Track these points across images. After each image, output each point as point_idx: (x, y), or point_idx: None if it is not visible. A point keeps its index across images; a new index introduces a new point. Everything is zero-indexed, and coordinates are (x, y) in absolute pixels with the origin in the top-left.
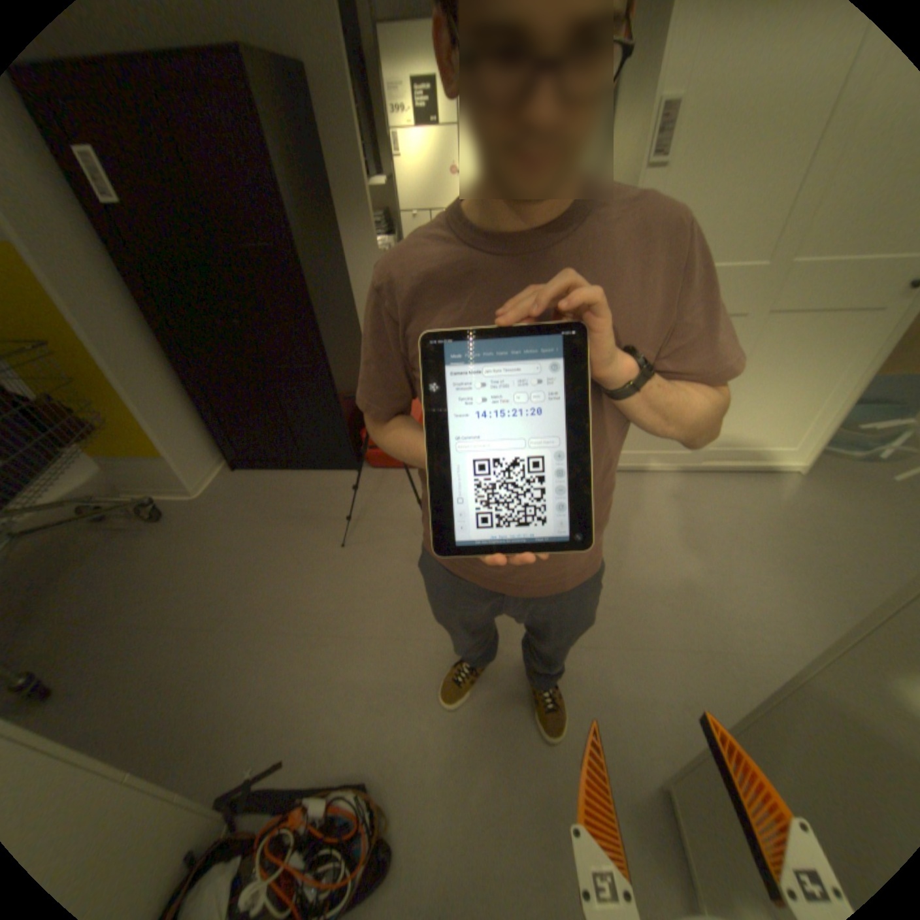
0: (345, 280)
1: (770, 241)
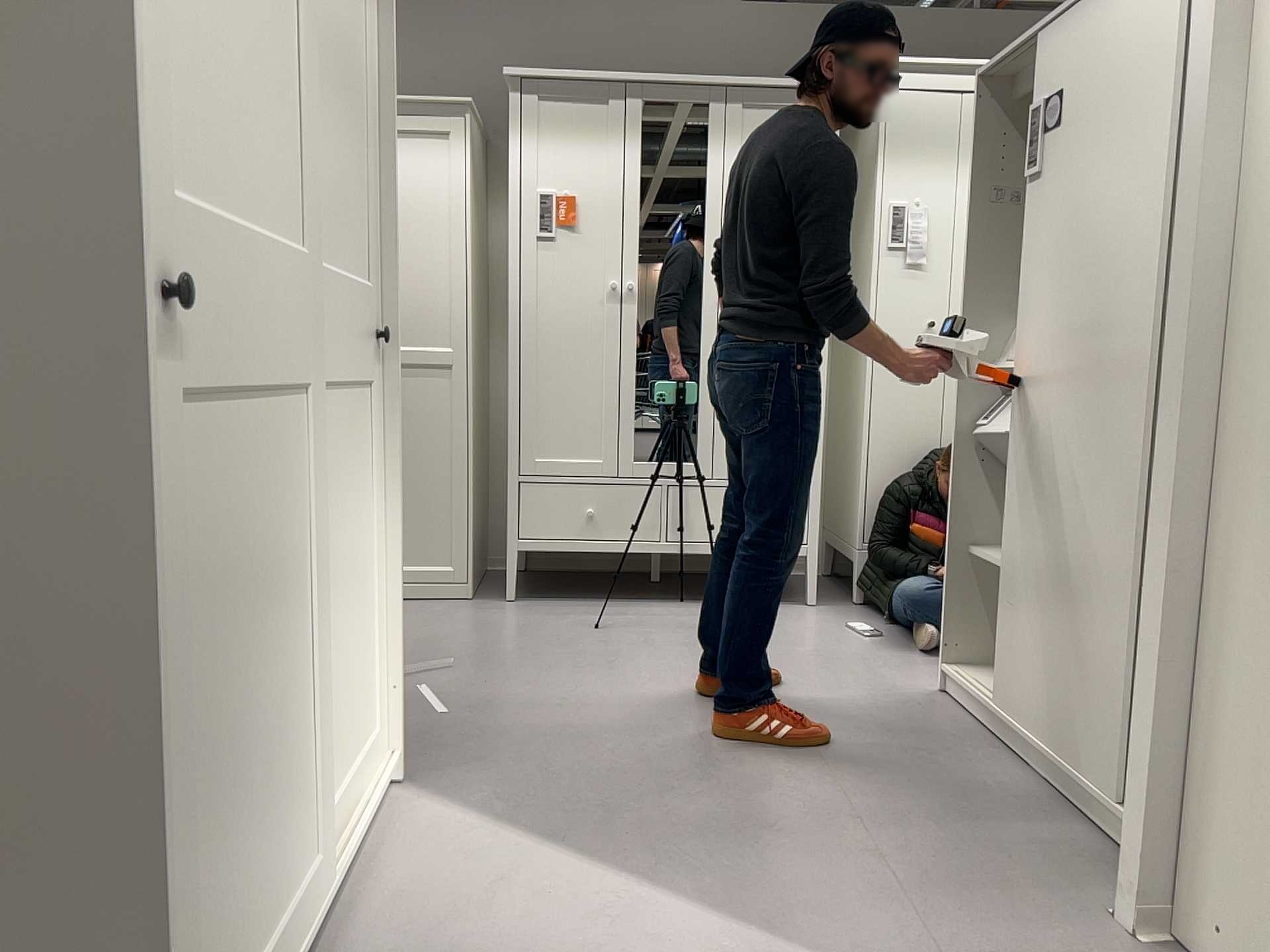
0: None
1: (285, 197)
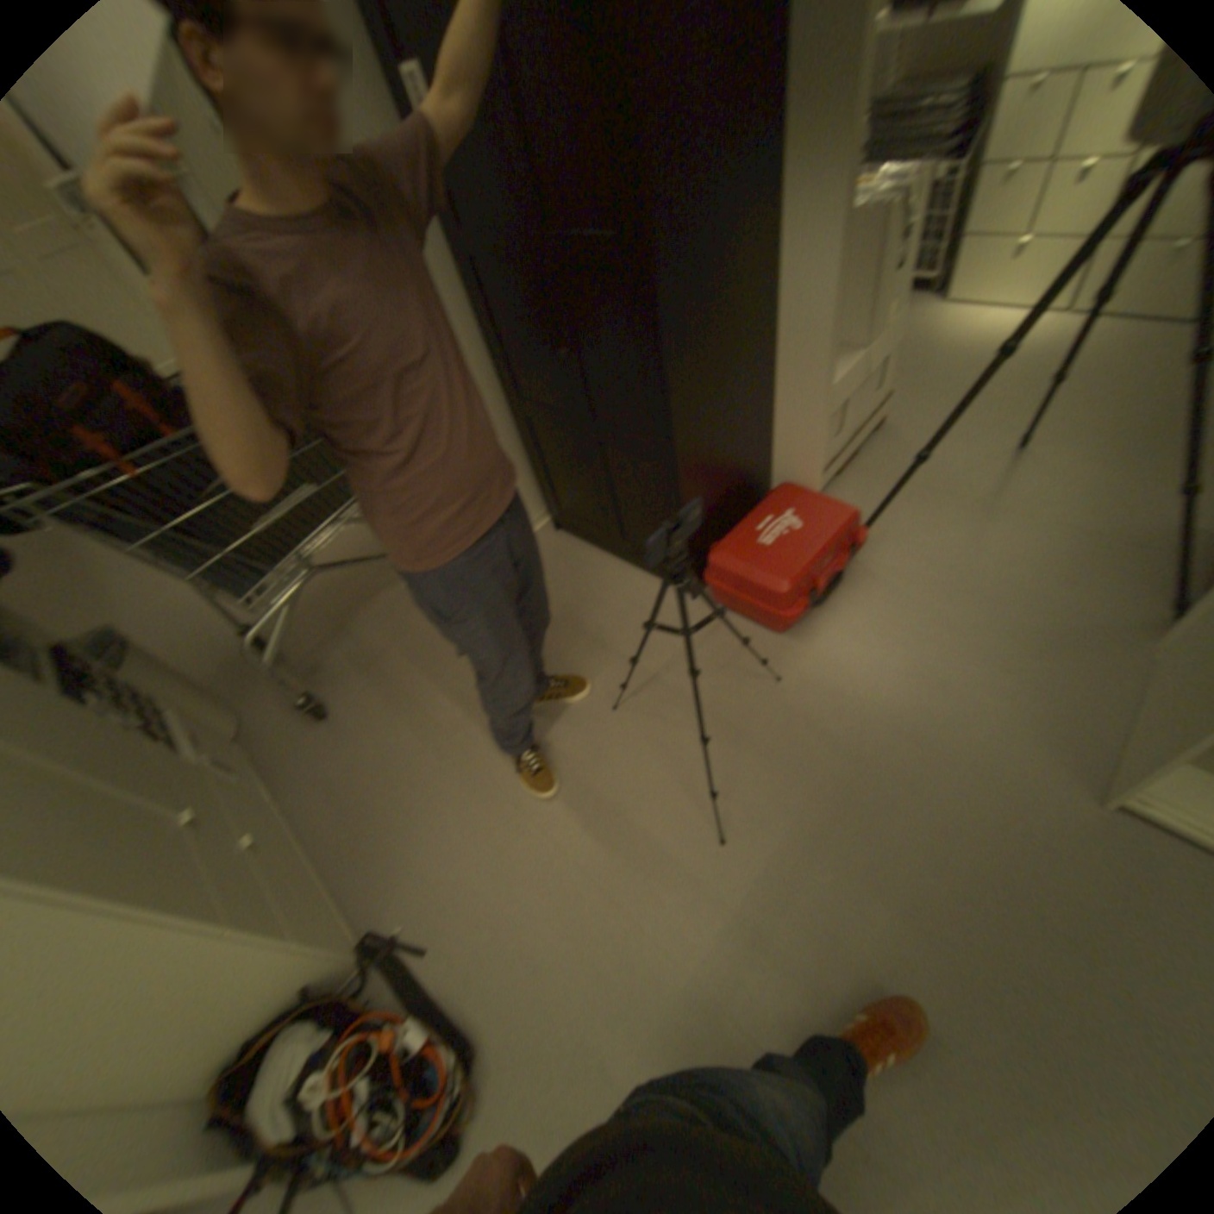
0: (763, 283)
1: None
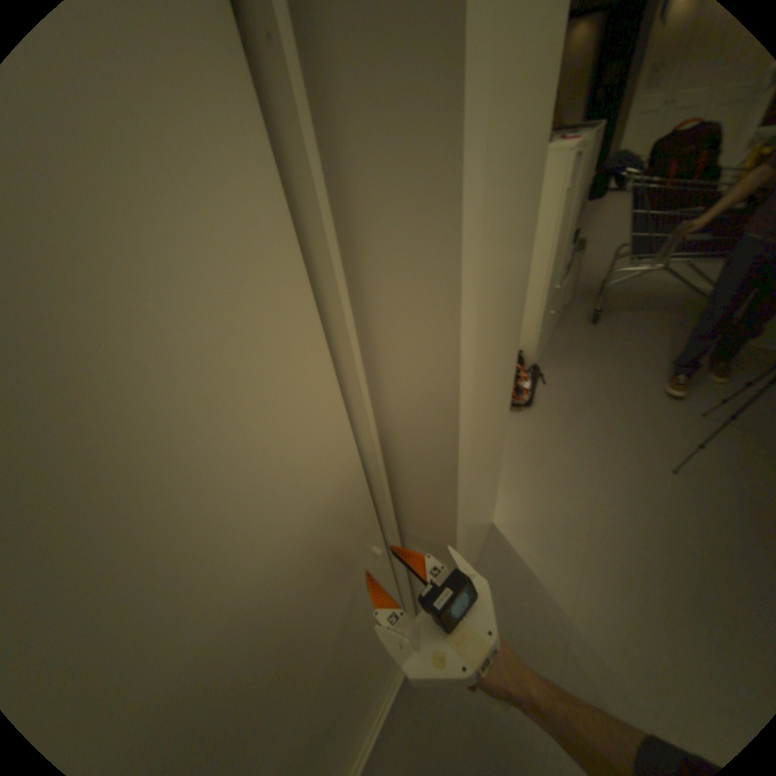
0: None
1: None
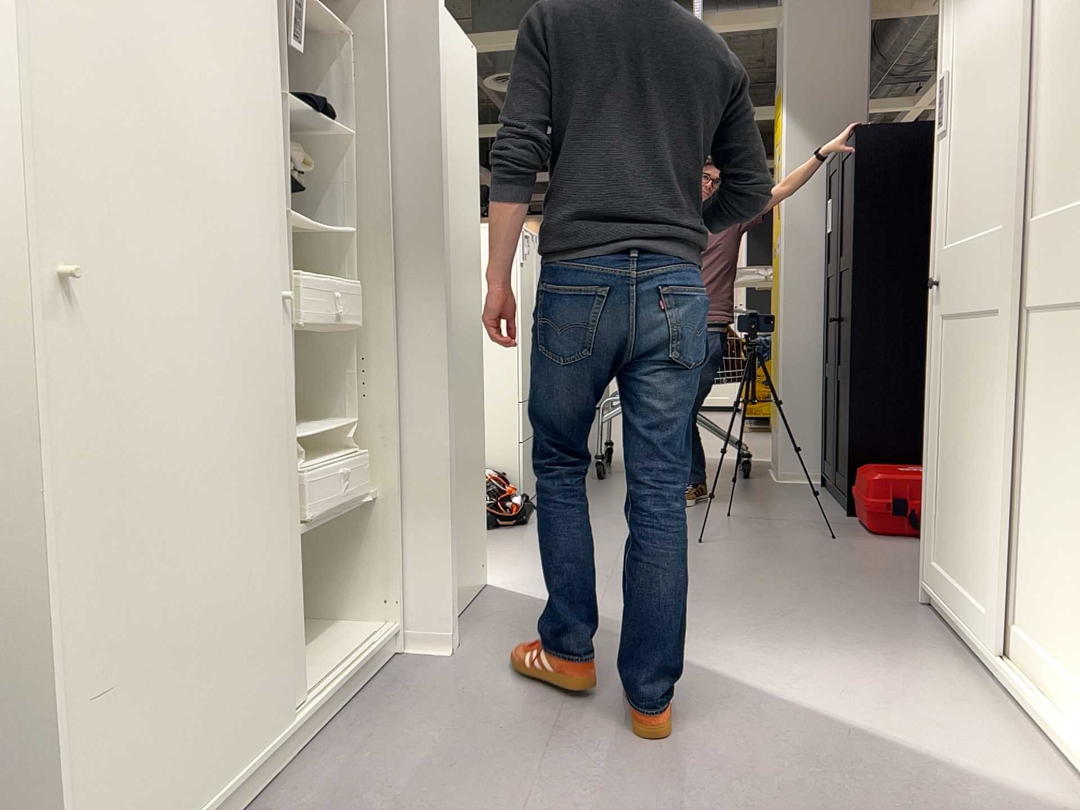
0: None
1: (996, 198)
